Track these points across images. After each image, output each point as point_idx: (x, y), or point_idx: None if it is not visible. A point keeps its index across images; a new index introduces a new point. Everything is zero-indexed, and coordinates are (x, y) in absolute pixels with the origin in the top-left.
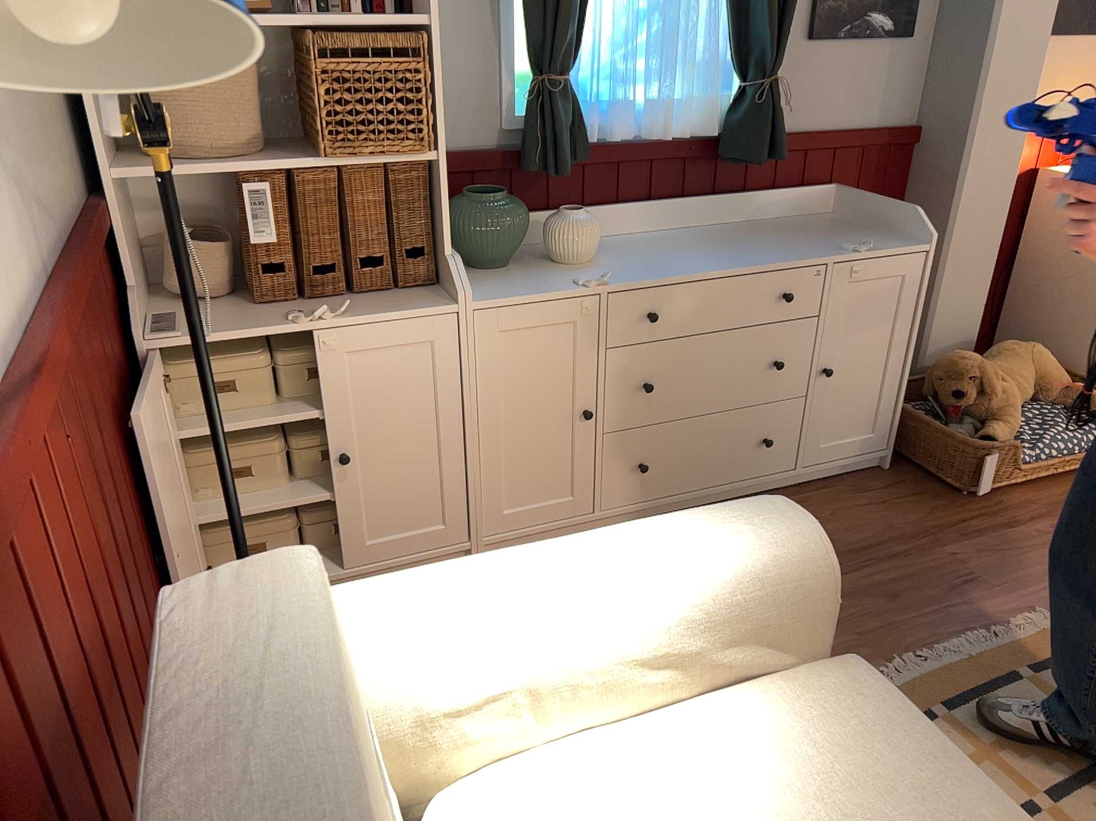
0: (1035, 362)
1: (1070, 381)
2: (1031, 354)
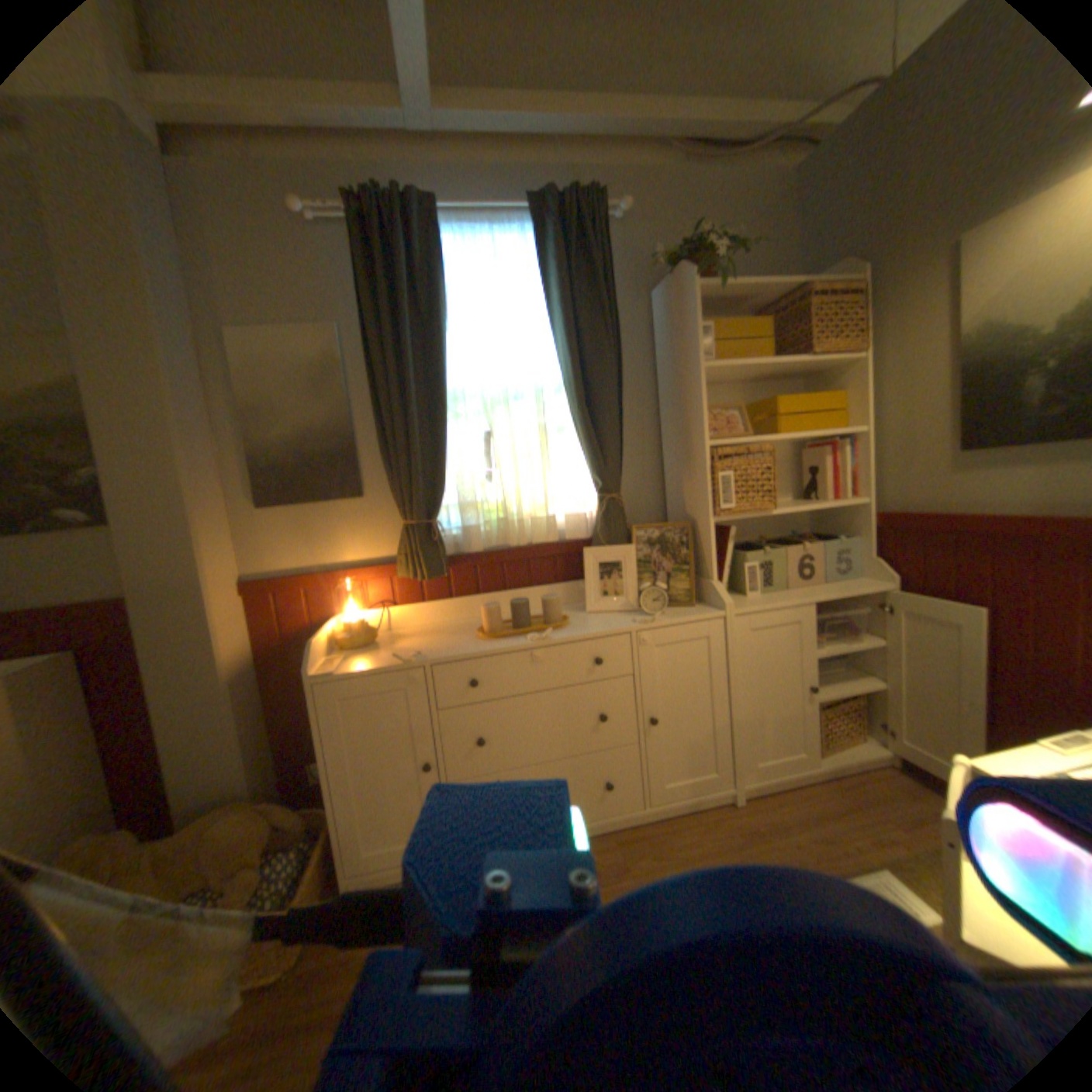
0: (207, 841)
1: (255, 862)
2: (211, 829)
